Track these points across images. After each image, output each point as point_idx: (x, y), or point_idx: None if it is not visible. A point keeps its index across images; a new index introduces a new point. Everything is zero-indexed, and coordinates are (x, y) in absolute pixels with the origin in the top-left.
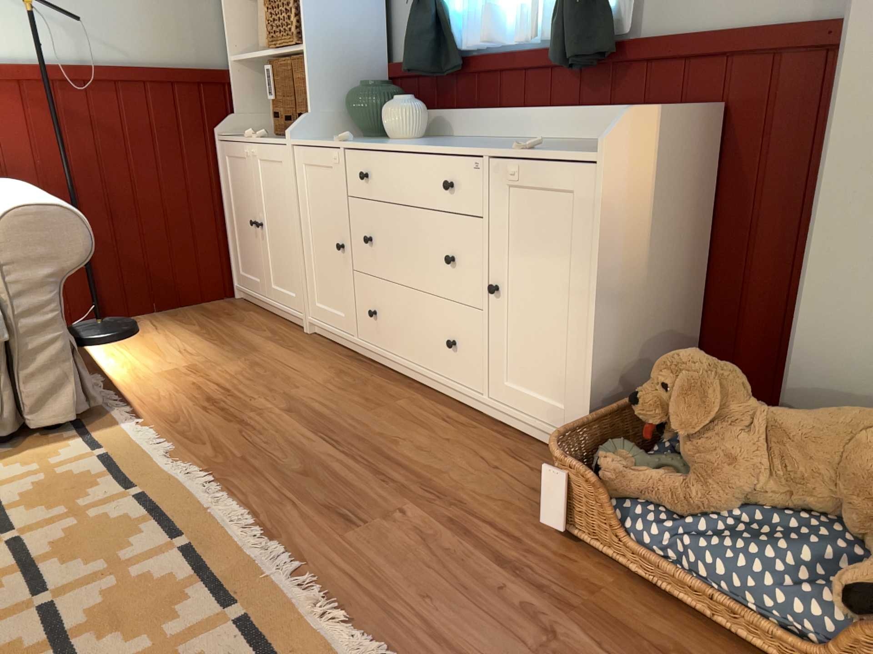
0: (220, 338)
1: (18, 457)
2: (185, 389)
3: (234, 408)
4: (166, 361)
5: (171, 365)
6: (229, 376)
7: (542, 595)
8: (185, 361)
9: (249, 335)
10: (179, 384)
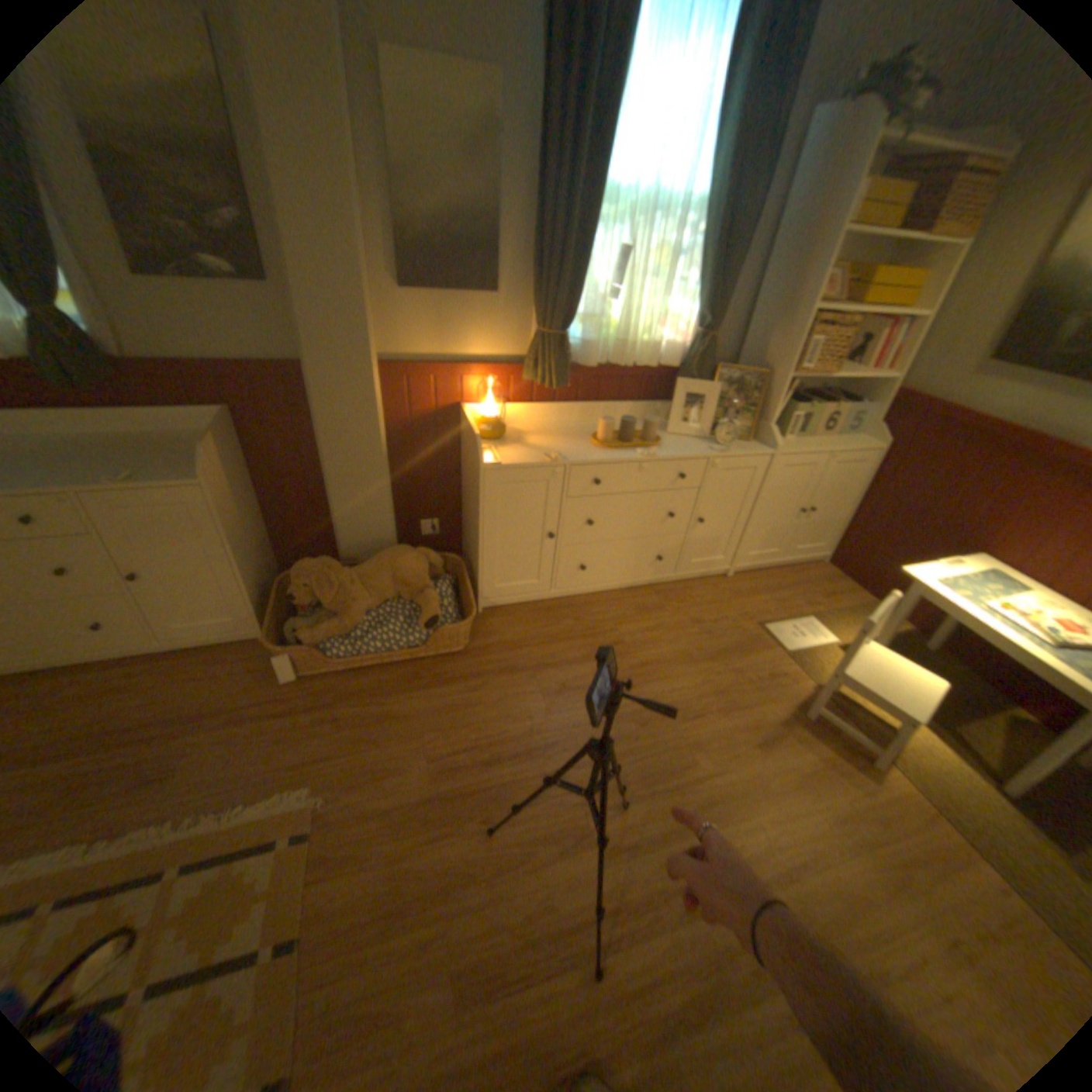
0: None
1: None
2: None
3: None
4: None
5: None
6: None
7: (311, 712)
8: None
9: None
10: None
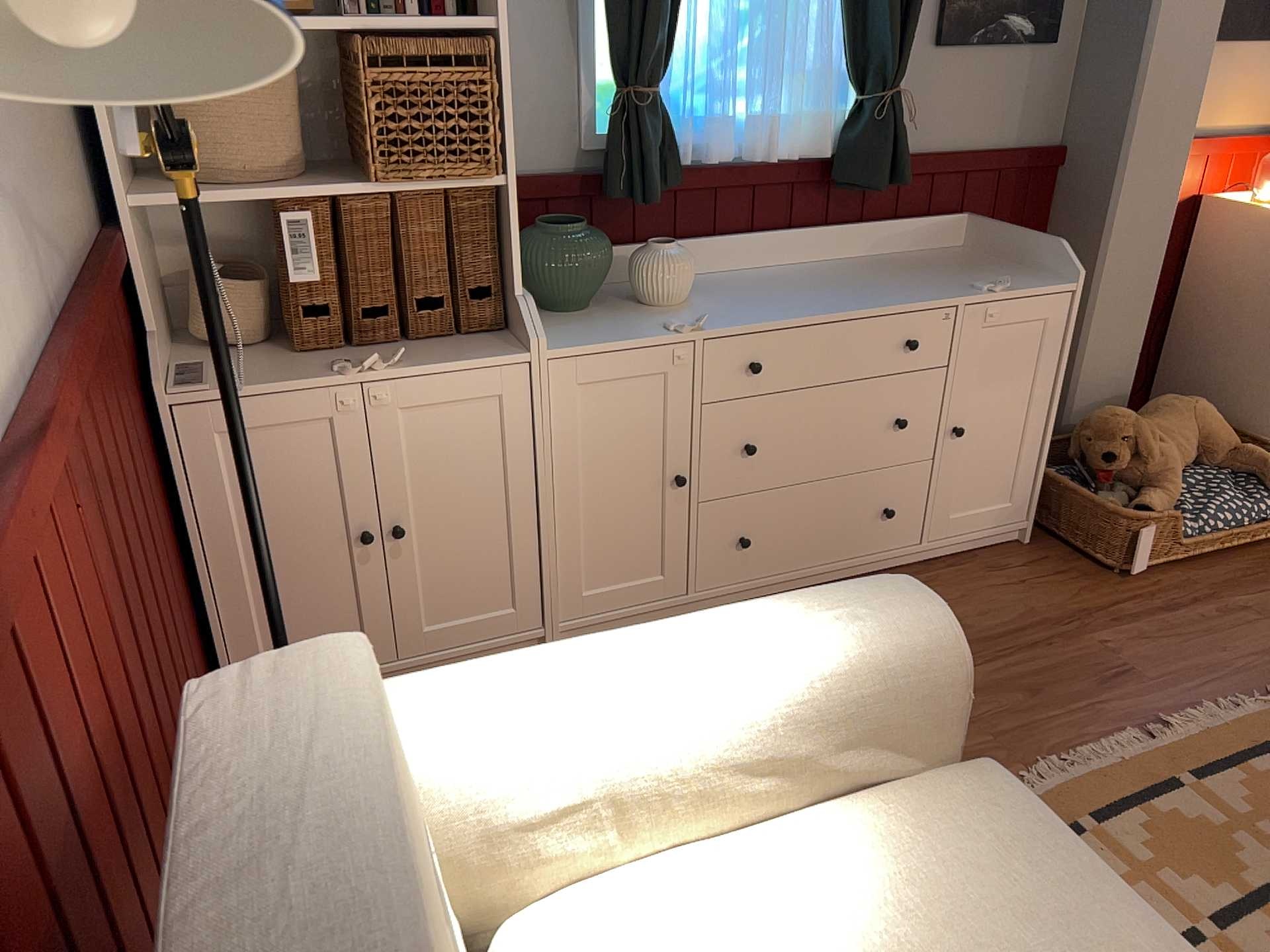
0: None
1: None
2: None
3: None
4: None
5: None
6: None
7: (1205, 603)
8: None
9: None
10: None
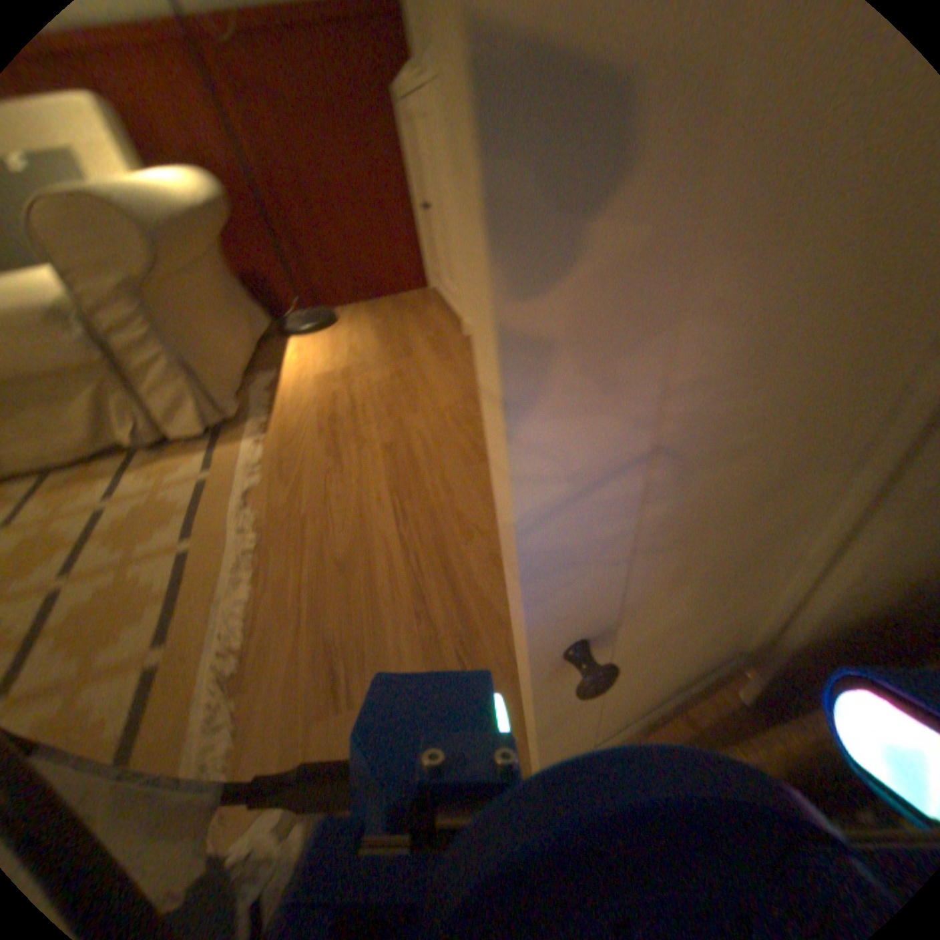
0: (389, 336)
1: (147, 471)
2: (322, 400)
3: (344, 435)
4: (331, 361)
5: (332, 366)
6: (367, 388)
7: None
8: (345, 363)
9: (415, 334)
10: (321, 394)
